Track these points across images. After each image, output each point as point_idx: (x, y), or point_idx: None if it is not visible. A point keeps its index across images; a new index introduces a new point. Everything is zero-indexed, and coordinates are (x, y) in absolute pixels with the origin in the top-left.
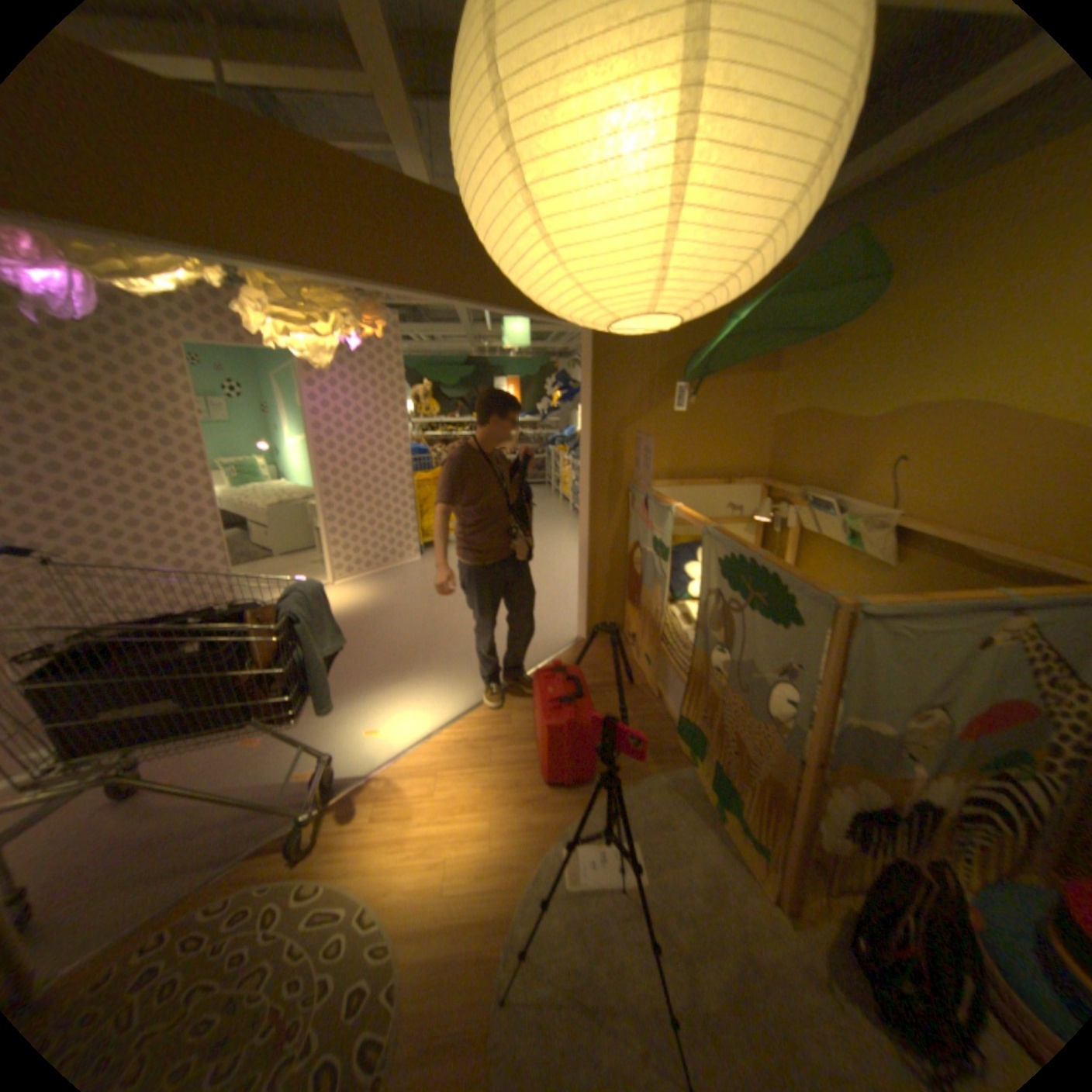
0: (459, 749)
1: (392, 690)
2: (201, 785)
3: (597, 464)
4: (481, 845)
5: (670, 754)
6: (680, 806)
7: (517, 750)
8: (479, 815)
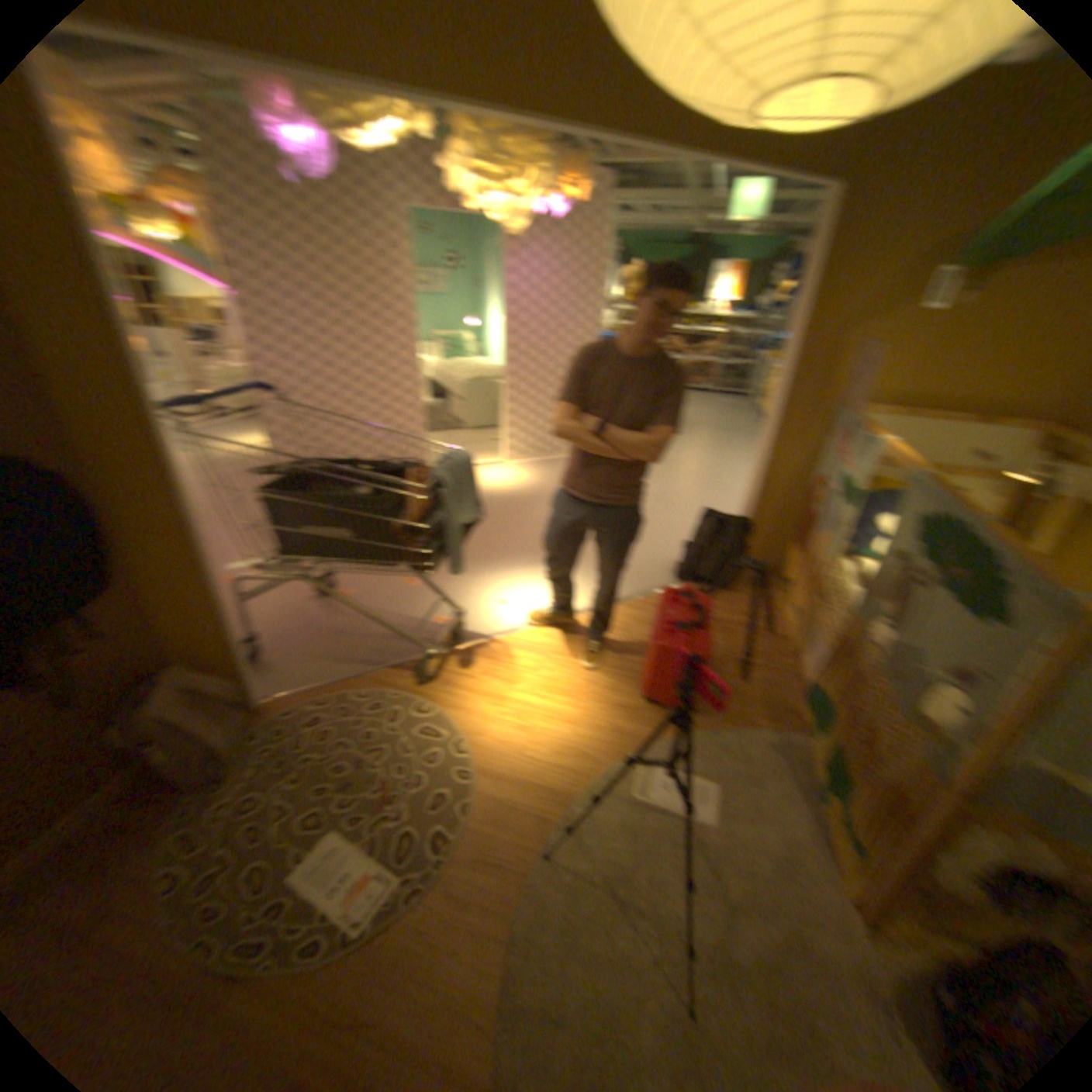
0: (572, 640)
1: (528, 571)
2: (369, 604)
3: (801, 374)
4: (566, 728)
5: (787, 715)
6: (779, 769)
7: (624, 658)
8: (572, 703)
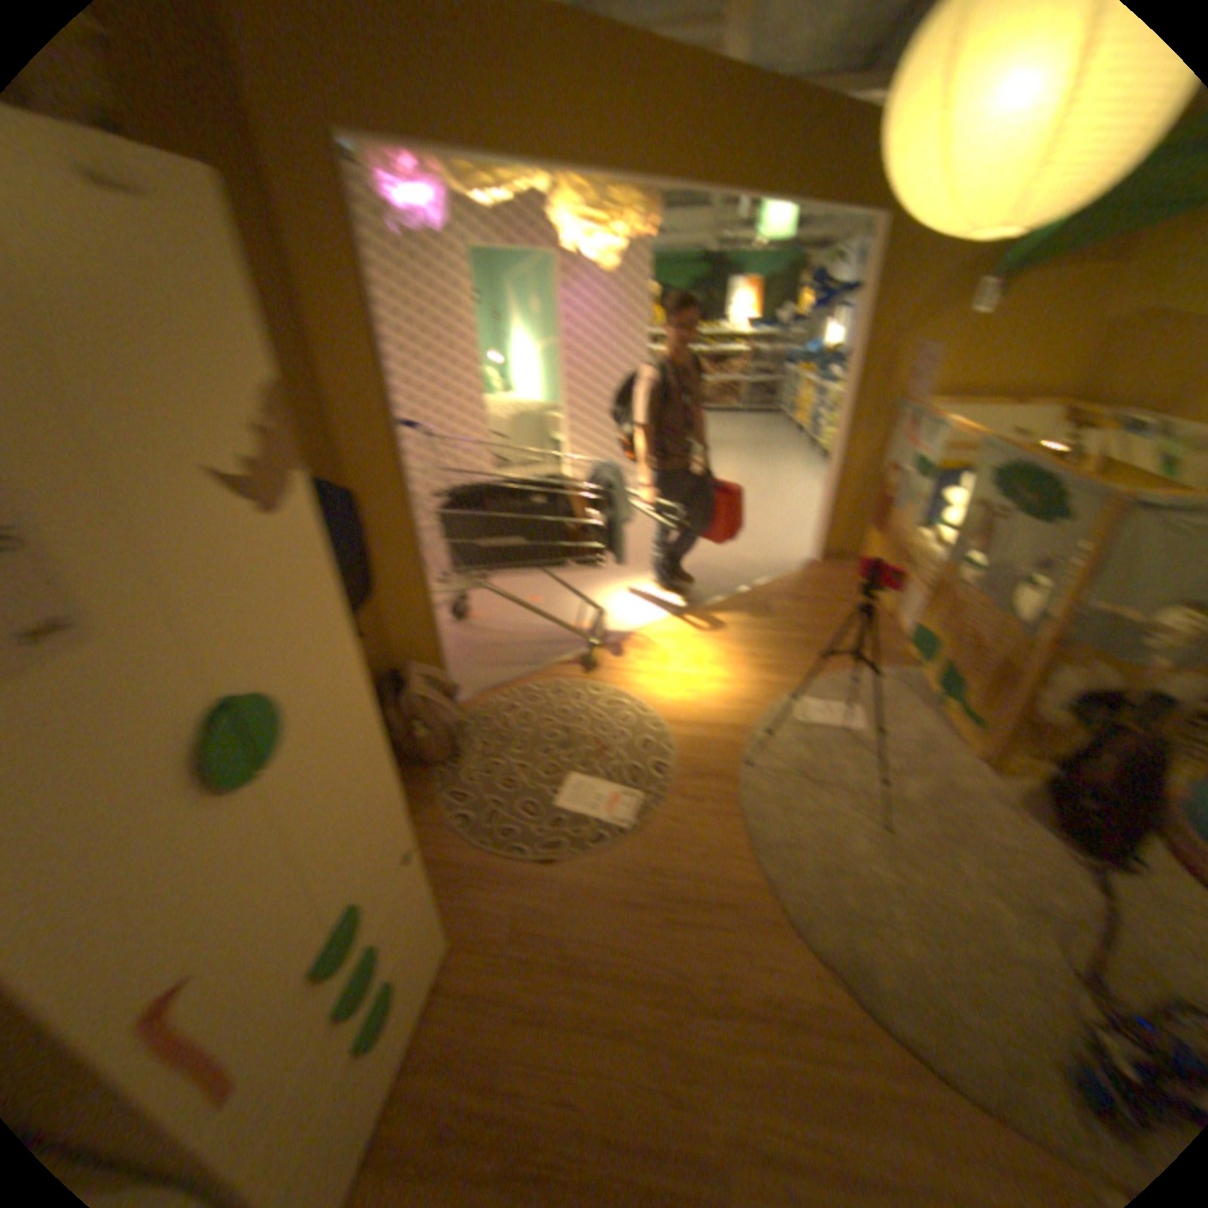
0: (704, 628)
1: (641, 582)
2: (512, 621)
3: (867, 377)
4: (727, 687)
5: (899, 658)
6: (904, 692)
7: (754, 636)
8: (724, 670)
